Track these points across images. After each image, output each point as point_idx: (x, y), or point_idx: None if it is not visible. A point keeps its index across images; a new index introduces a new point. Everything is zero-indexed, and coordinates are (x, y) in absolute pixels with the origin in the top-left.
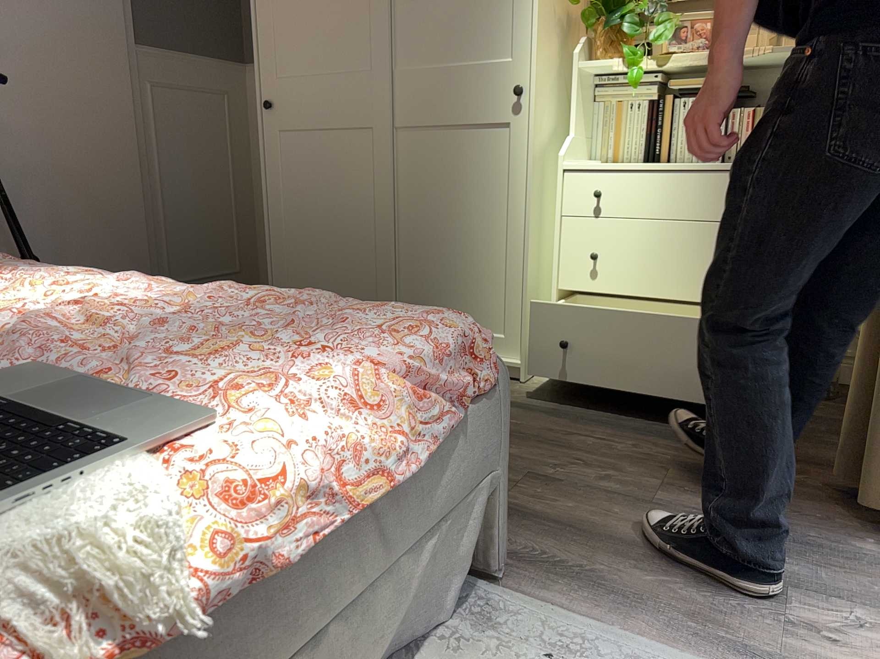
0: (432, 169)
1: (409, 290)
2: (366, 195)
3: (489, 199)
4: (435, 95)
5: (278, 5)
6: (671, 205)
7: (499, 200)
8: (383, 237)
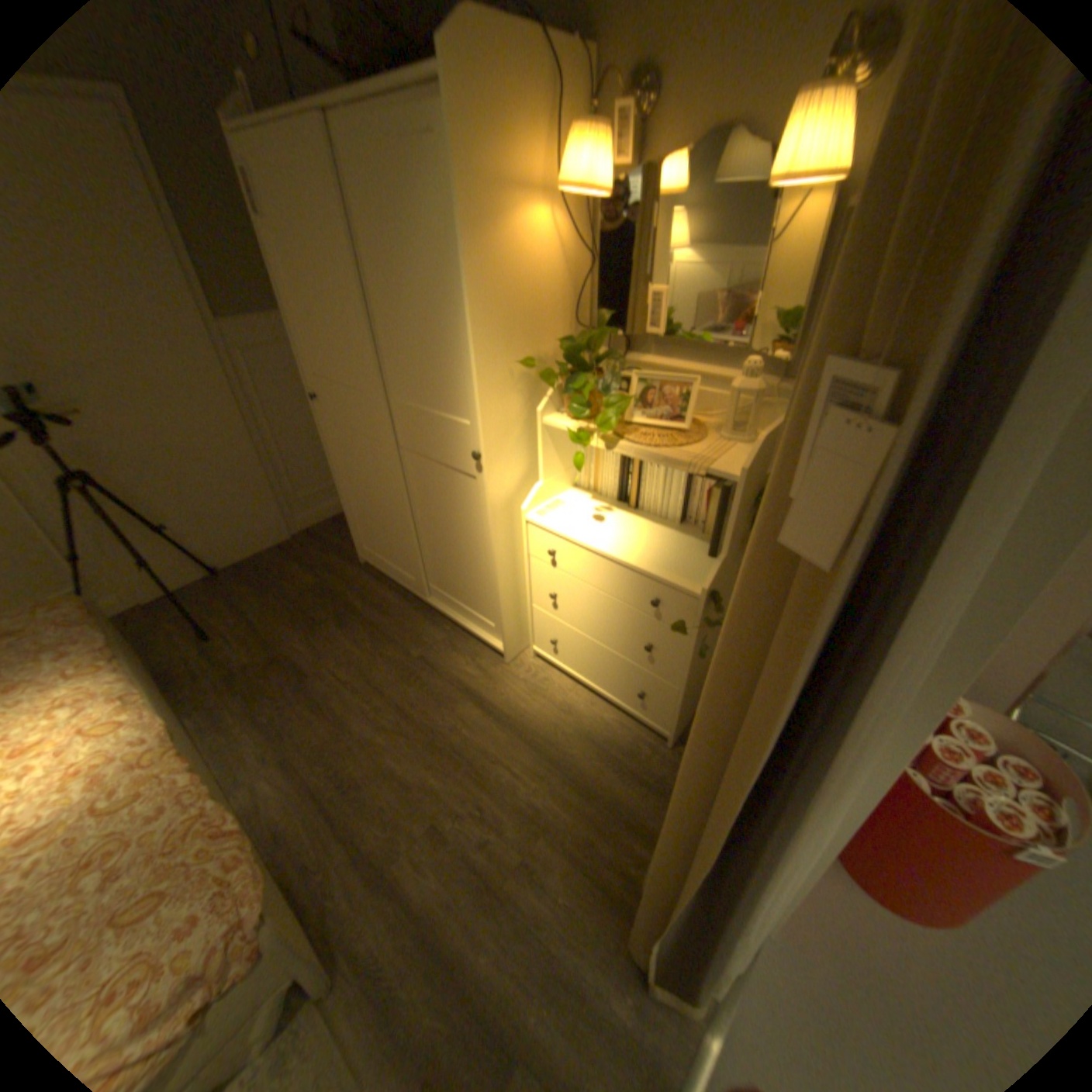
0: (431, 489)
1: (433, 567)
2: (391, 493)
3: (472, 529)
4: (422, 431)
5: (298, 310)
6: (606, 582)
7: (478, 532)
8: (407, 528)
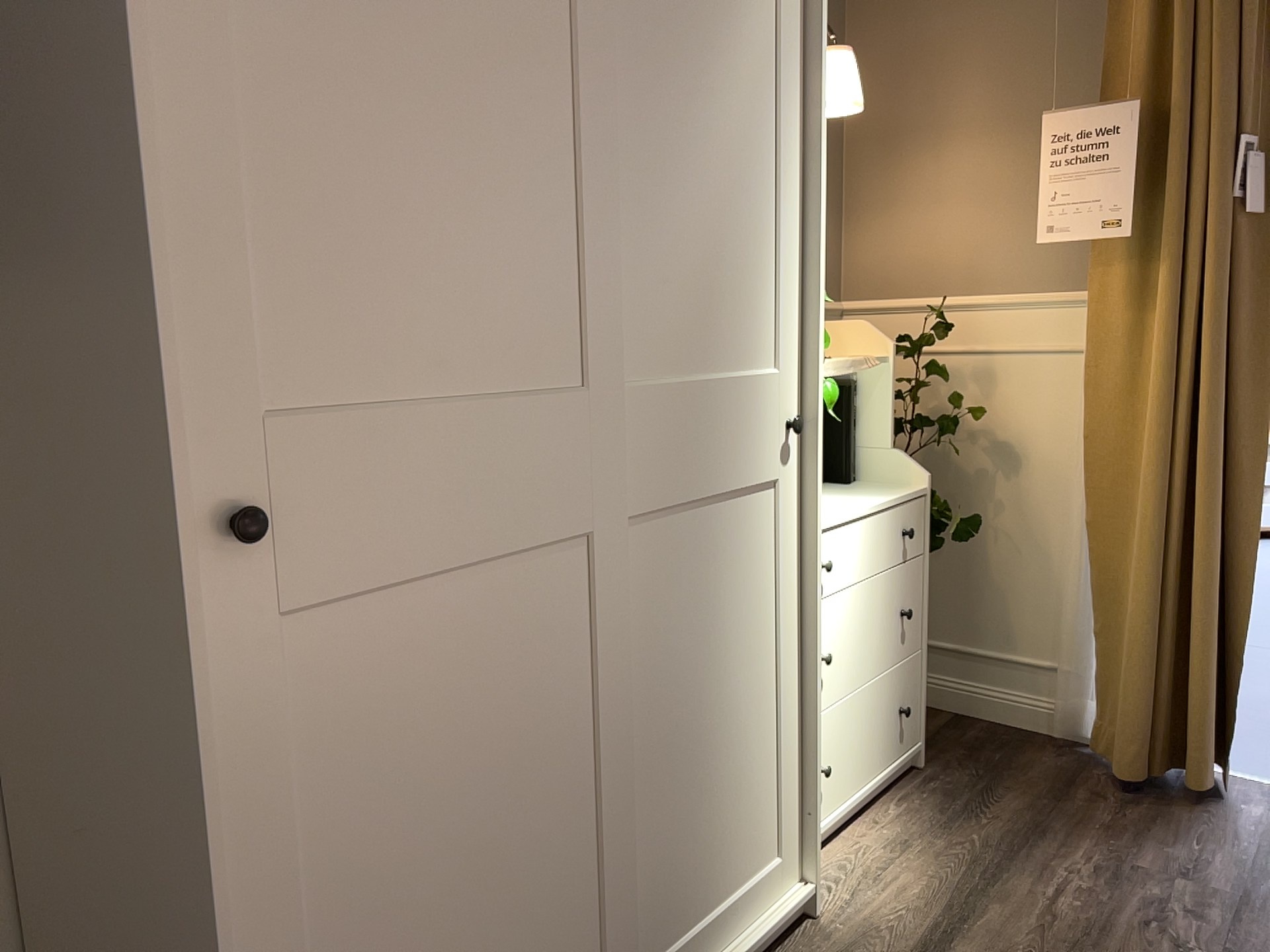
0: (680, 592)
1: (647, 878)
2: (581, 704)
3: (754, 619)
4: (687, 439)
5: (294, 149)
6: (864, 556)
7: (764, 615)
8: (622, 787)
